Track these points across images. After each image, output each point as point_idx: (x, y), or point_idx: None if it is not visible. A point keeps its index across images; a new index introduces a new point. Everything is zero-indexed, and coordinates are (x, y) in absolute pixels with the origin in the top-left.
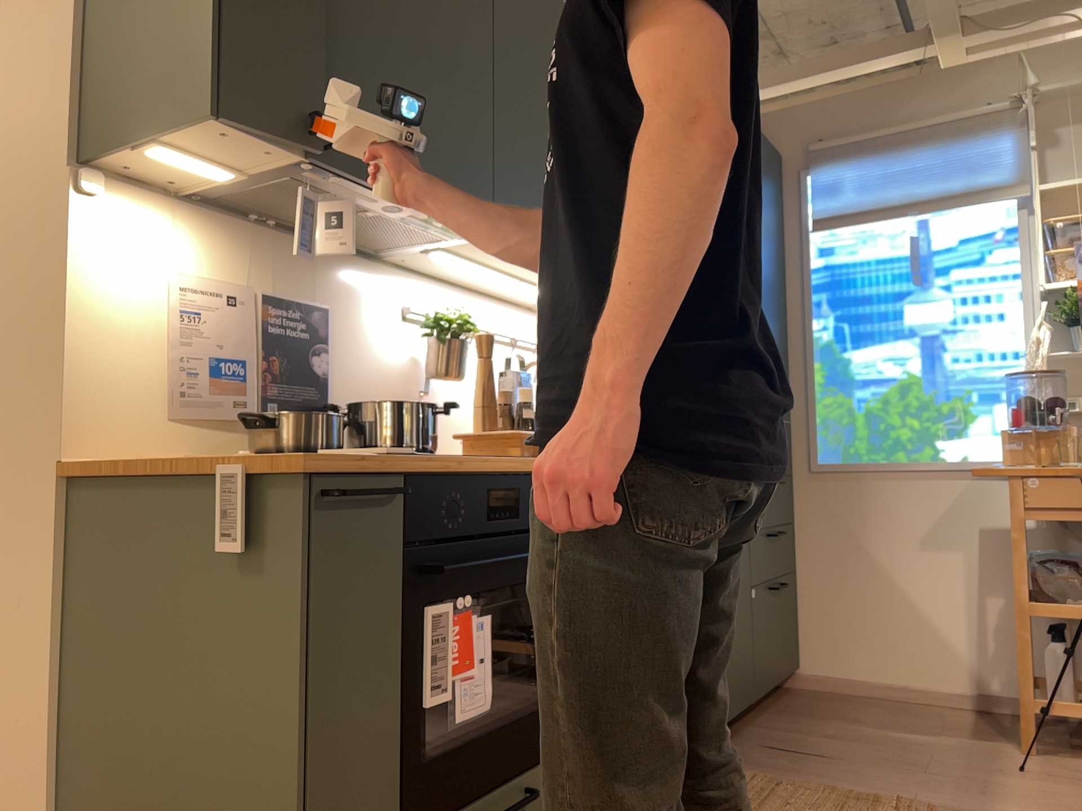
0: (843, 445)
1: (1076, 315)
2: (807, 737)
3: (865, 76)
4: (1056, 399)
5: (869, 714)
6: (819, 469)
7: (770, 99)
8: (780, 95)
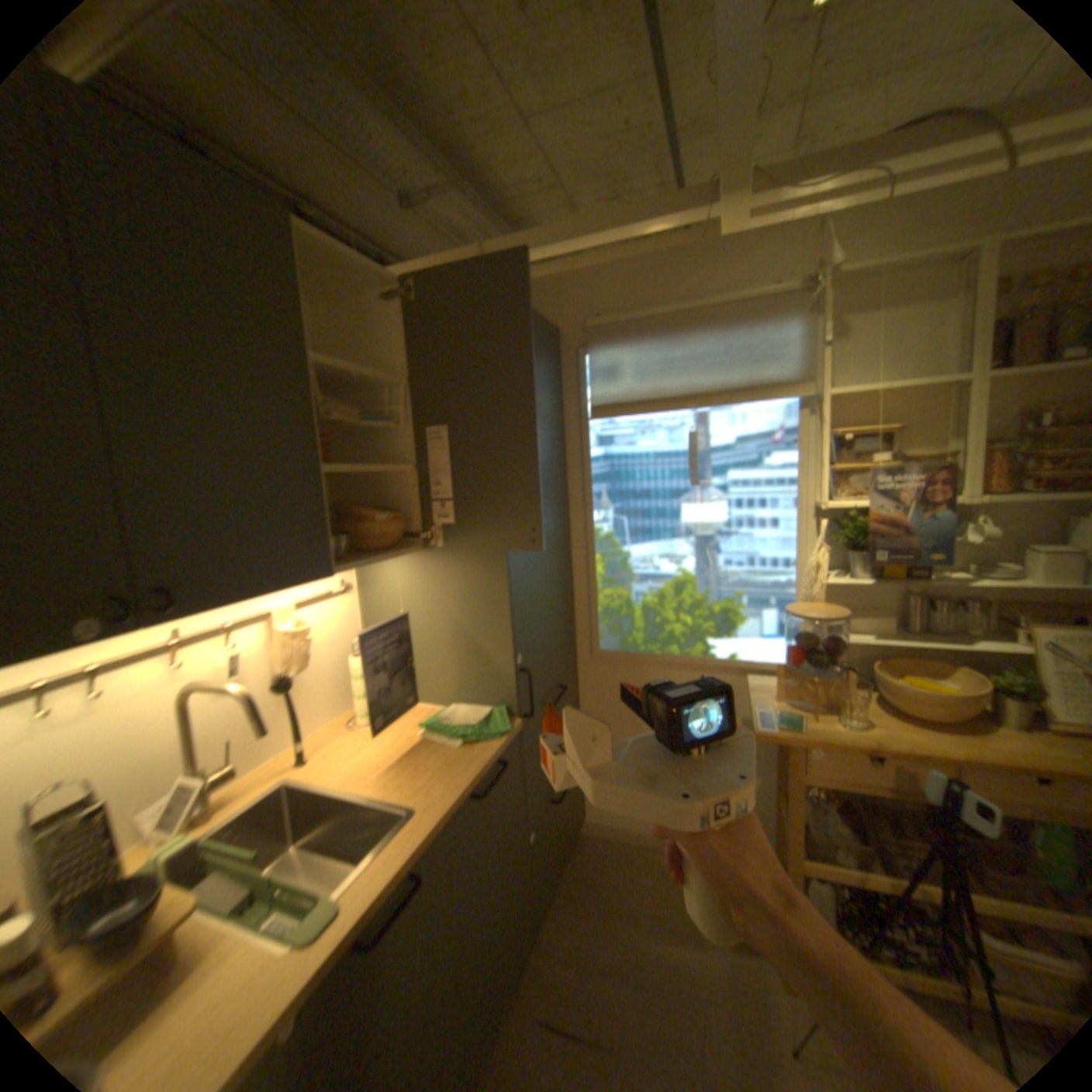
0: (622, 636)
1: (862, 543)
2: (584, 982)
3: (646, 236)
4: (837, 640)
5: (642, 898)
6: (599, 656)
7: (547, 259)
8: (558, 256)
